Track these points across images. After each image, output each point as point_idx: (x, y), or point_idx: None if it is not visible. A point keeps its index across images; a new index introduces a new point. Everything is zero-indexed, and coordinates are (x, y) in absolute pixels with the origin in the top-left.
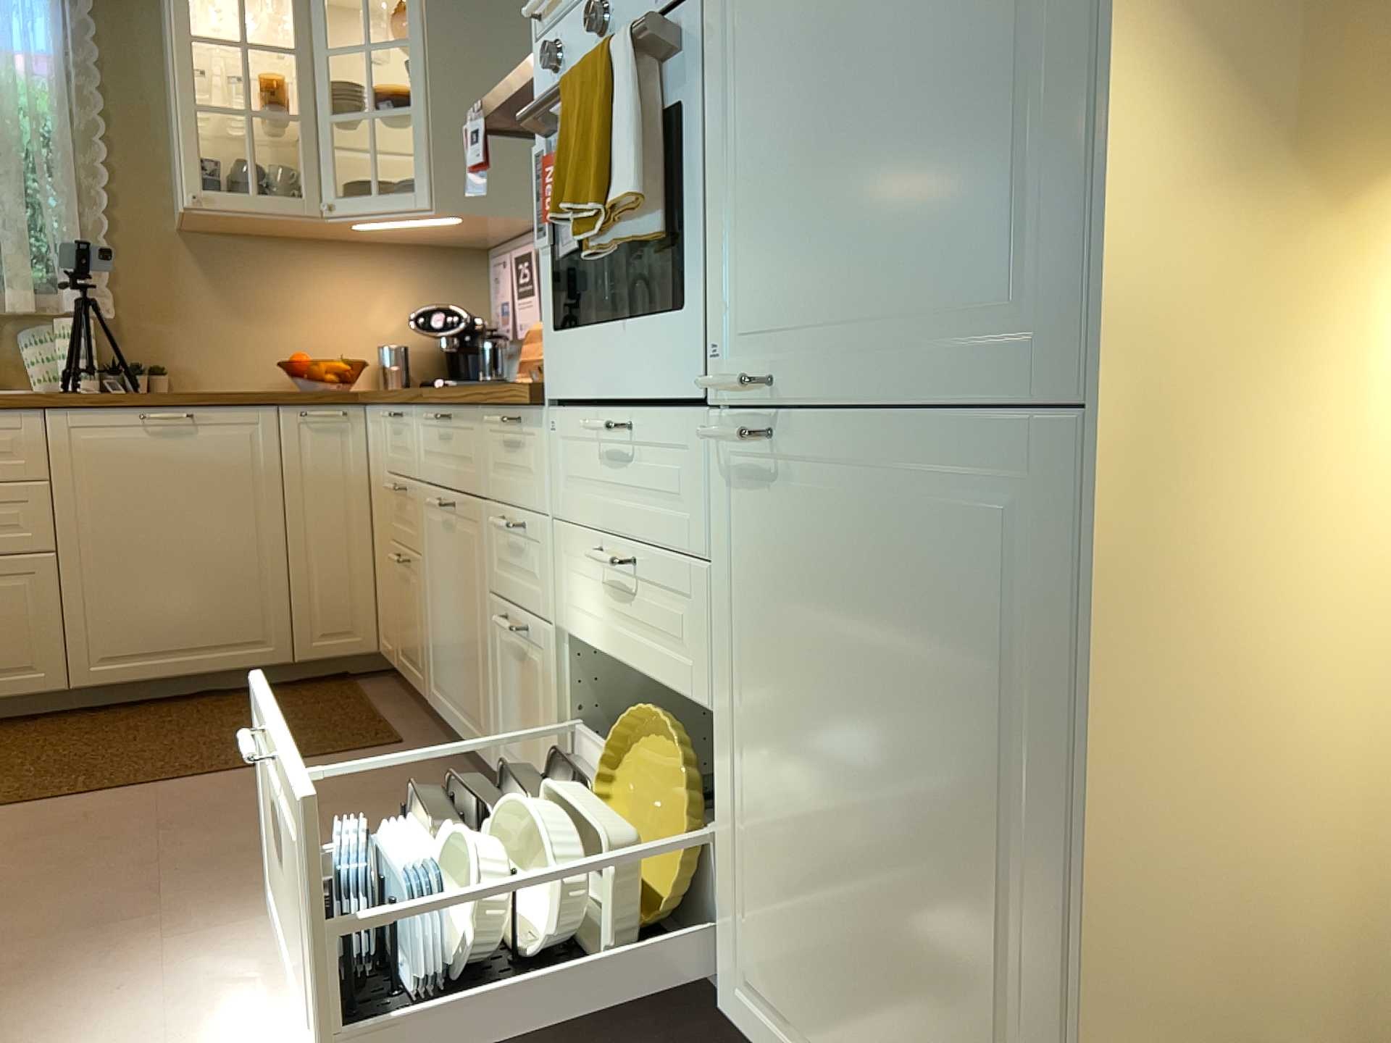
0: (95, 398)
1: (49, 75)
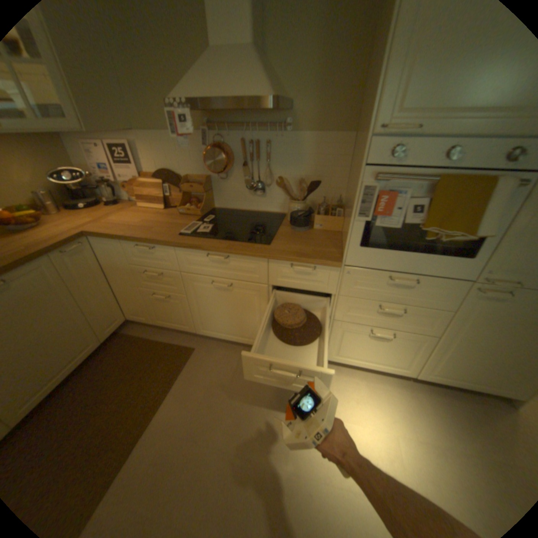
0: None
1: None
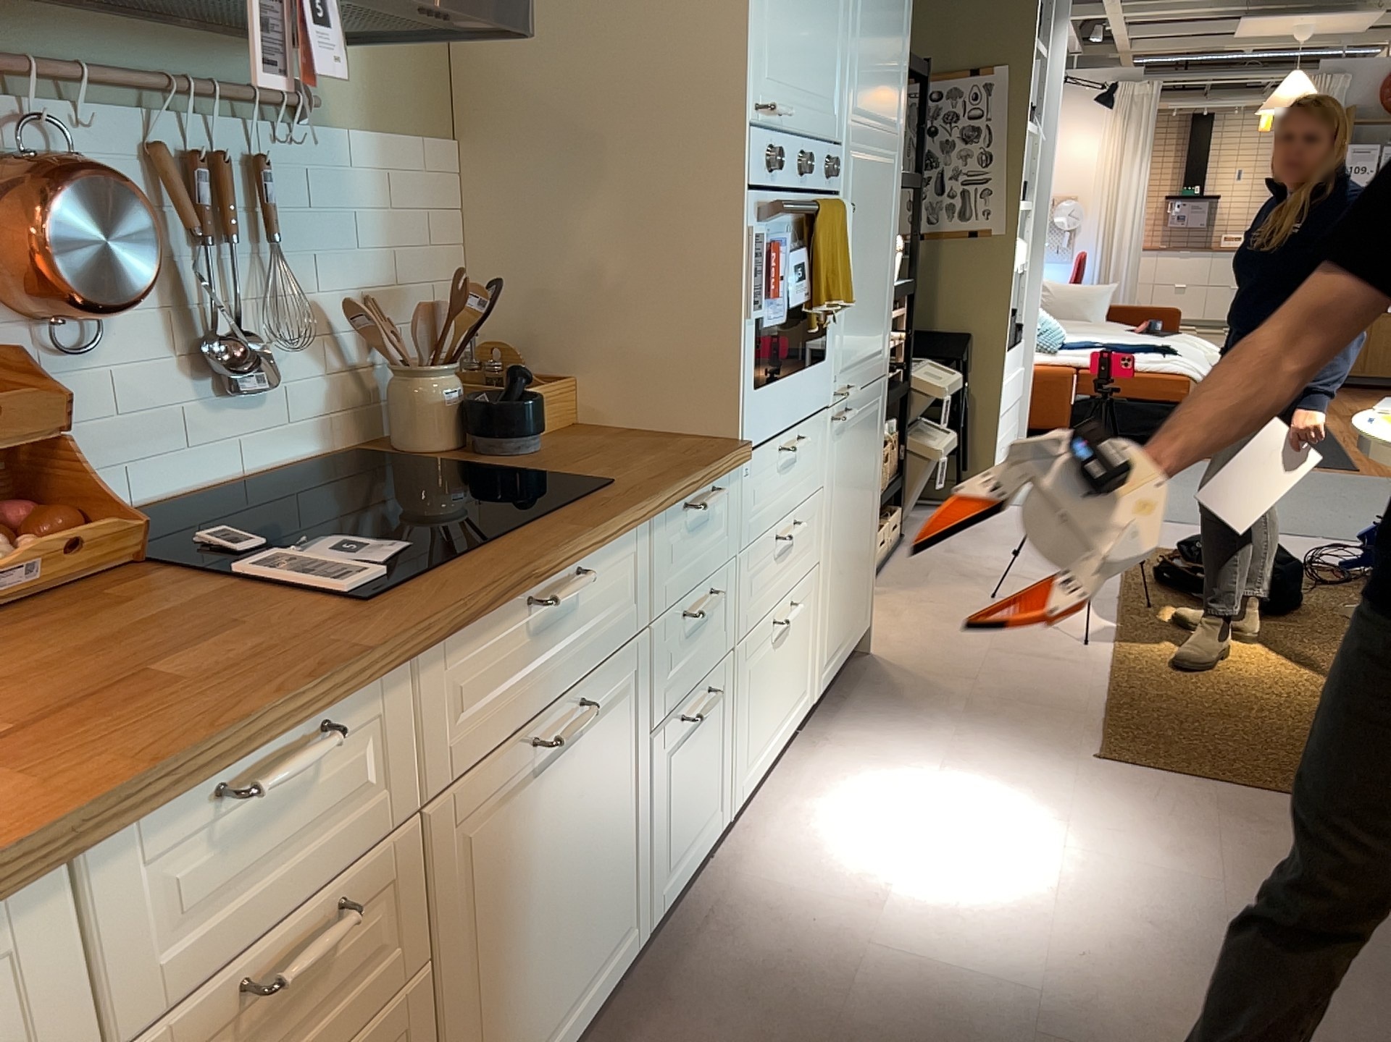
0: None
1: None
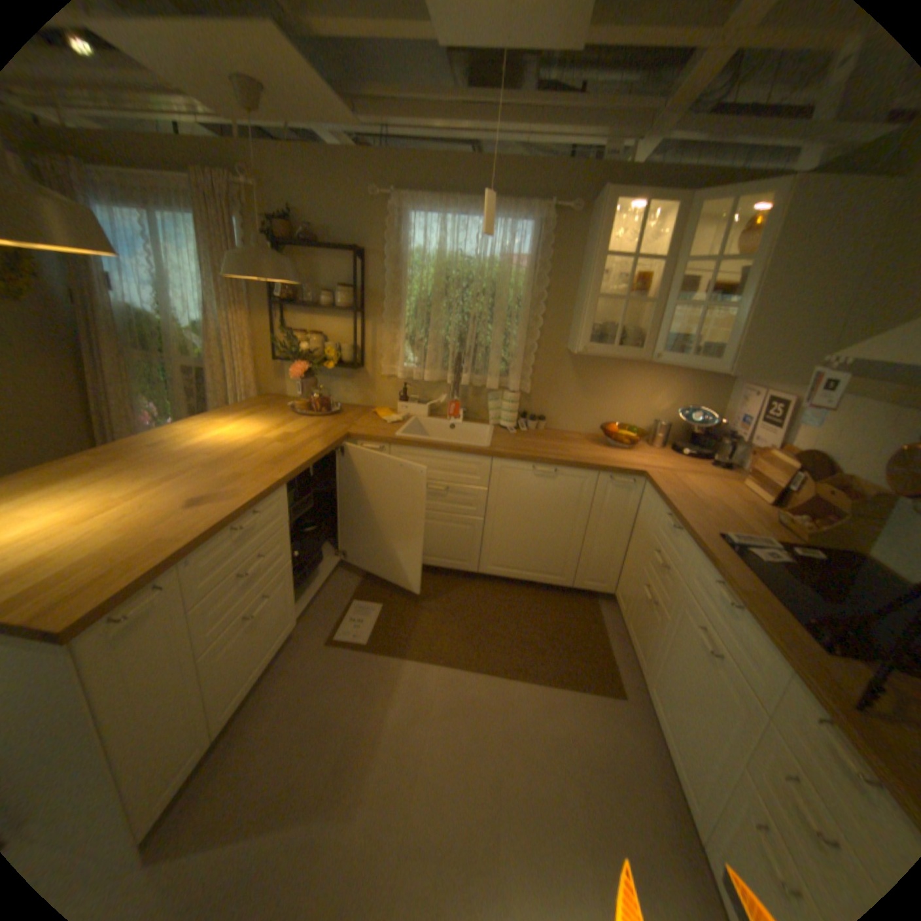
0: (515, 456)
1: (527, 268)
